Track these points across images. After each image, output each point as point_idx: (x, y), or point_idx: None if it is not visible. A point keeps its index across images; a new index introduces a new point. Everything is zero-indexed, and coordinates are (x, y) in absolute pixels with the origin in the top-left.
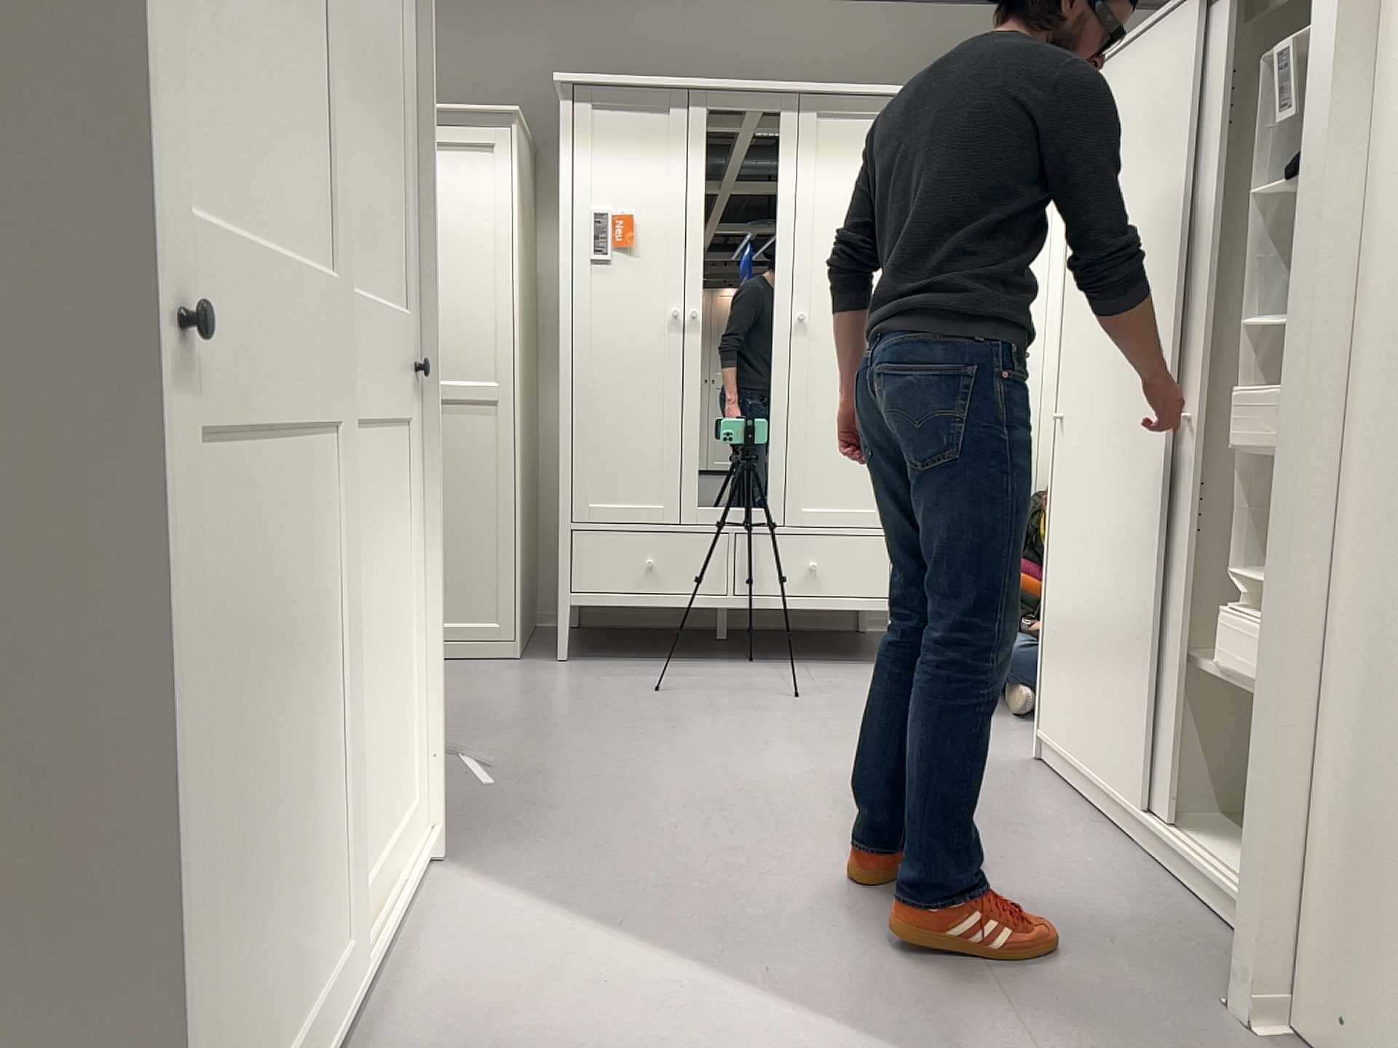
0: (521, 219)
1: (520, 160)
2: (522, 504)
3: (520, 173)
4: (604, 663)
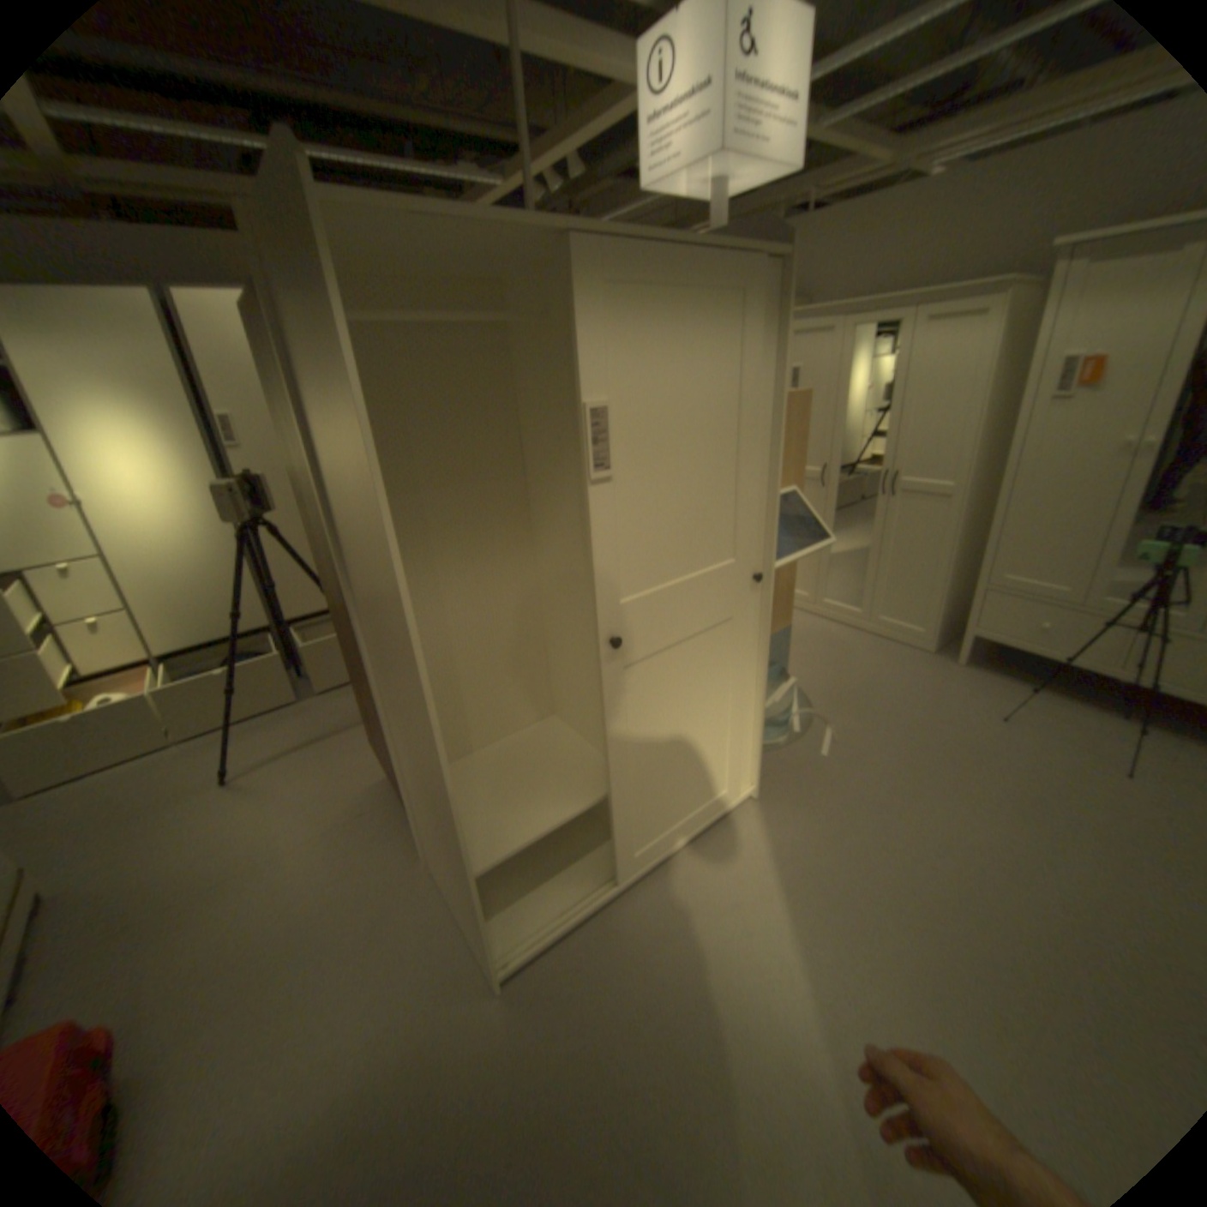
0: (1002, 361)
1: (1012, 313)
2: (959, 561)
3: (1007, 326)
4: (992, 677)
